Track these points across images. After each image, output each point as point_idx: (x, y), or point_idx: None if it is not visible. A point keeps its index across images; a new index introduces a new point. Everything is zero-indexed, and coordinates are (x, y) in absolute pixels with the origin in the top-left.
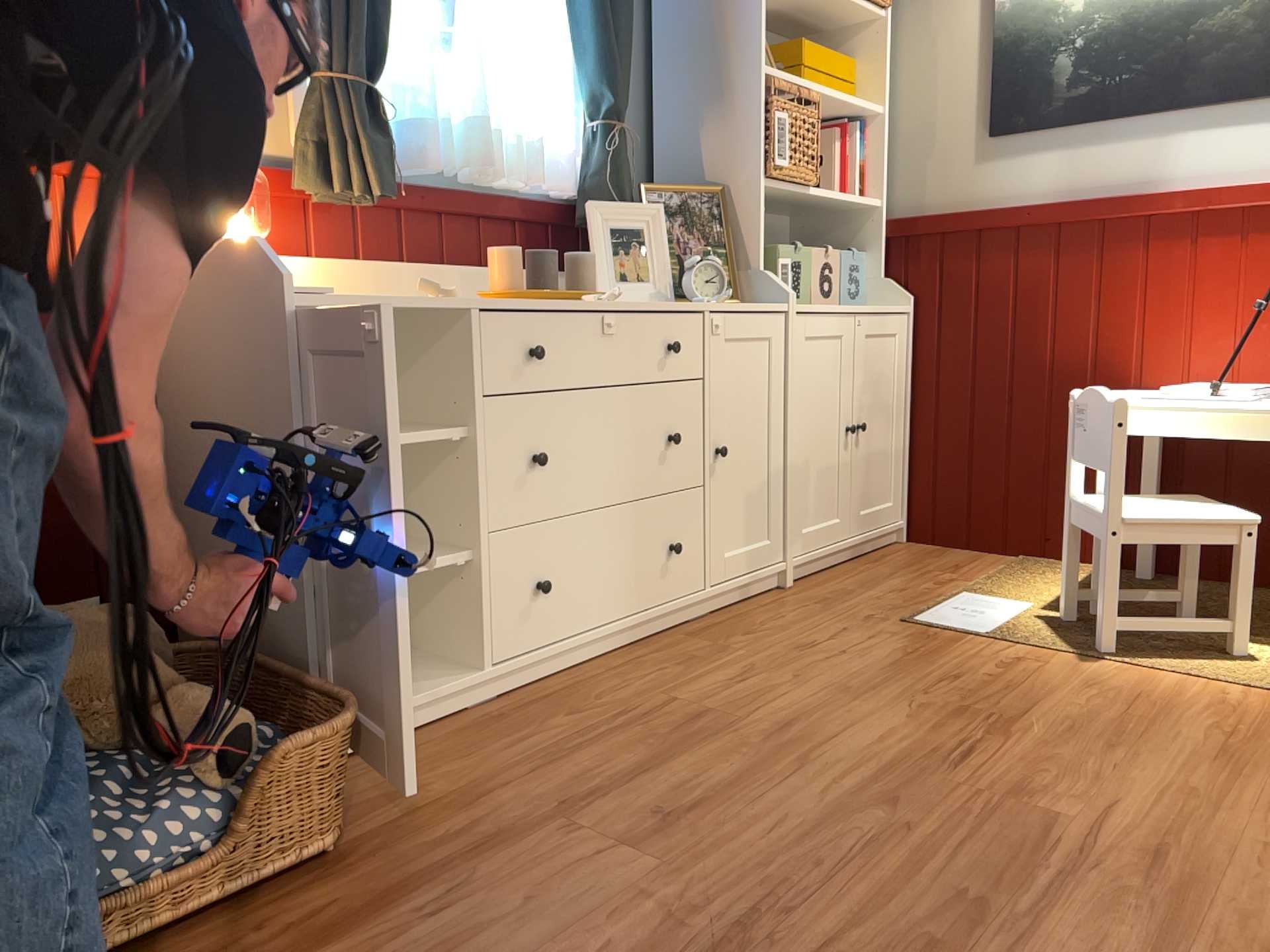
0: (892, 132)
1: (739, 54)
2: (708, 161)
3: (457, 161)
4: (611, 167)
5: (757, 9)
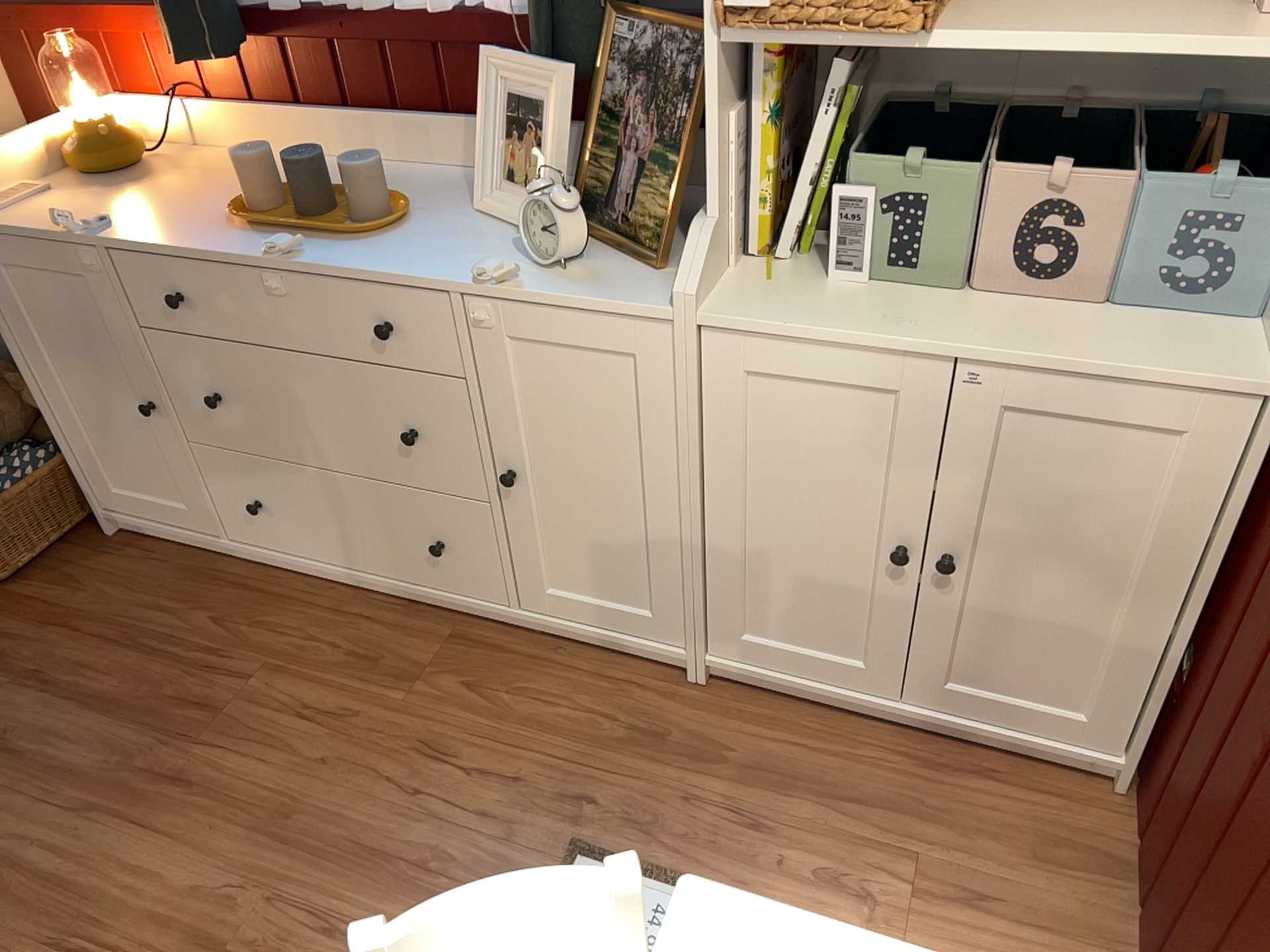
0: None
1: None
2: None
3: None
4: None
5: None
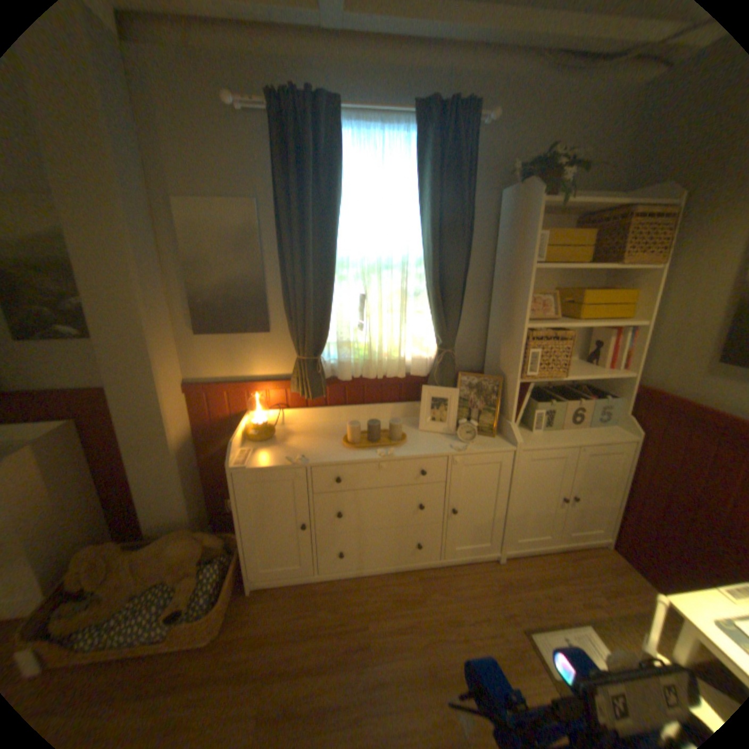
0: (657, 334)
1: (518, 316)
2: (501, 360)
3: (364, 370)
4: (438, 369)
5: (527, 295)
